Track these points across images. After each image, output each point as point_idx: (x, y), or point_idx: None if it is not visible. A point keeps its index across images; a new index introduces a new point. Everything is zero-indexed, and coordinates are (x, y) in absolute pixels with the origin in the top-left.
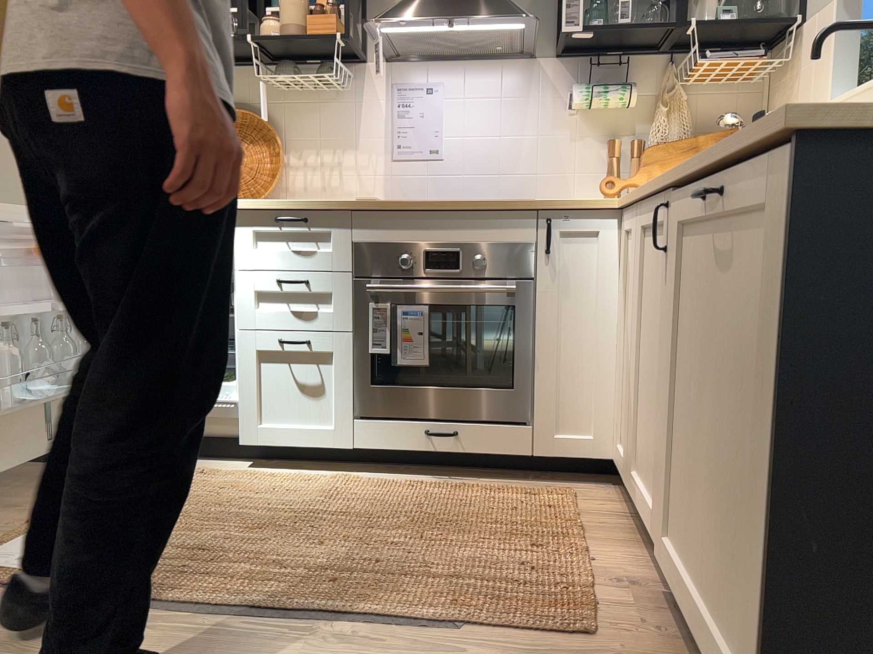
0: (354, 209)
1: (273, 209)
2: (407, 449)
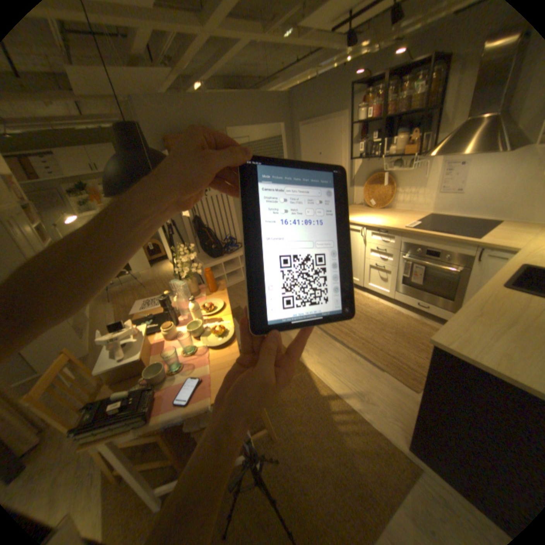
0: (402, 231)
1: (377, 227)
2: (410, 305)
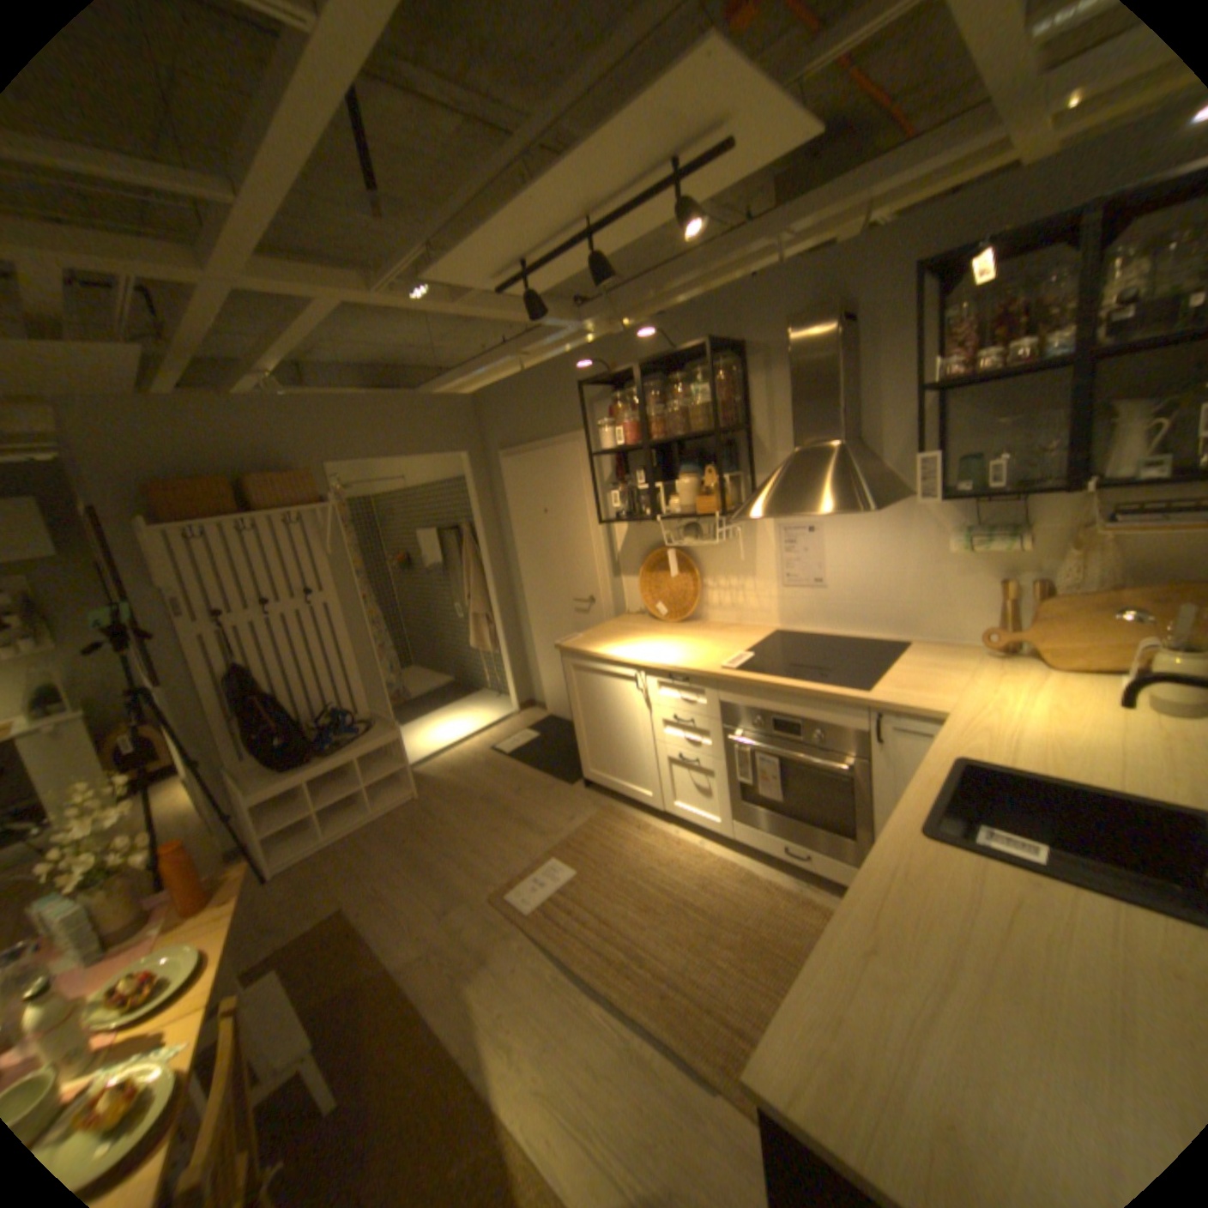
0: (717, 679)
1: (666, 669)
2: (771, 853)
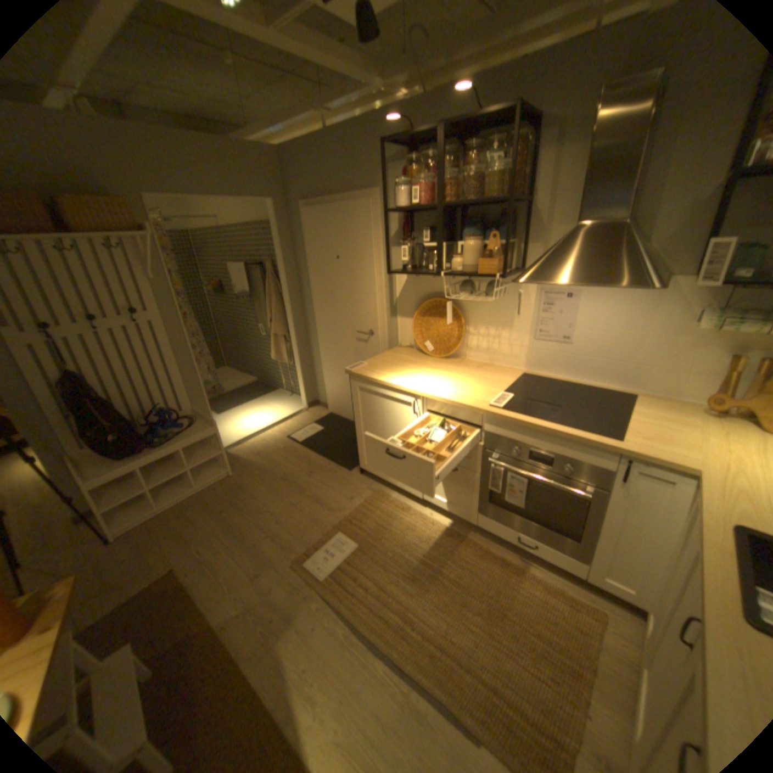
0: (486, 414)
1: (441, 401)
2: (505, 539)
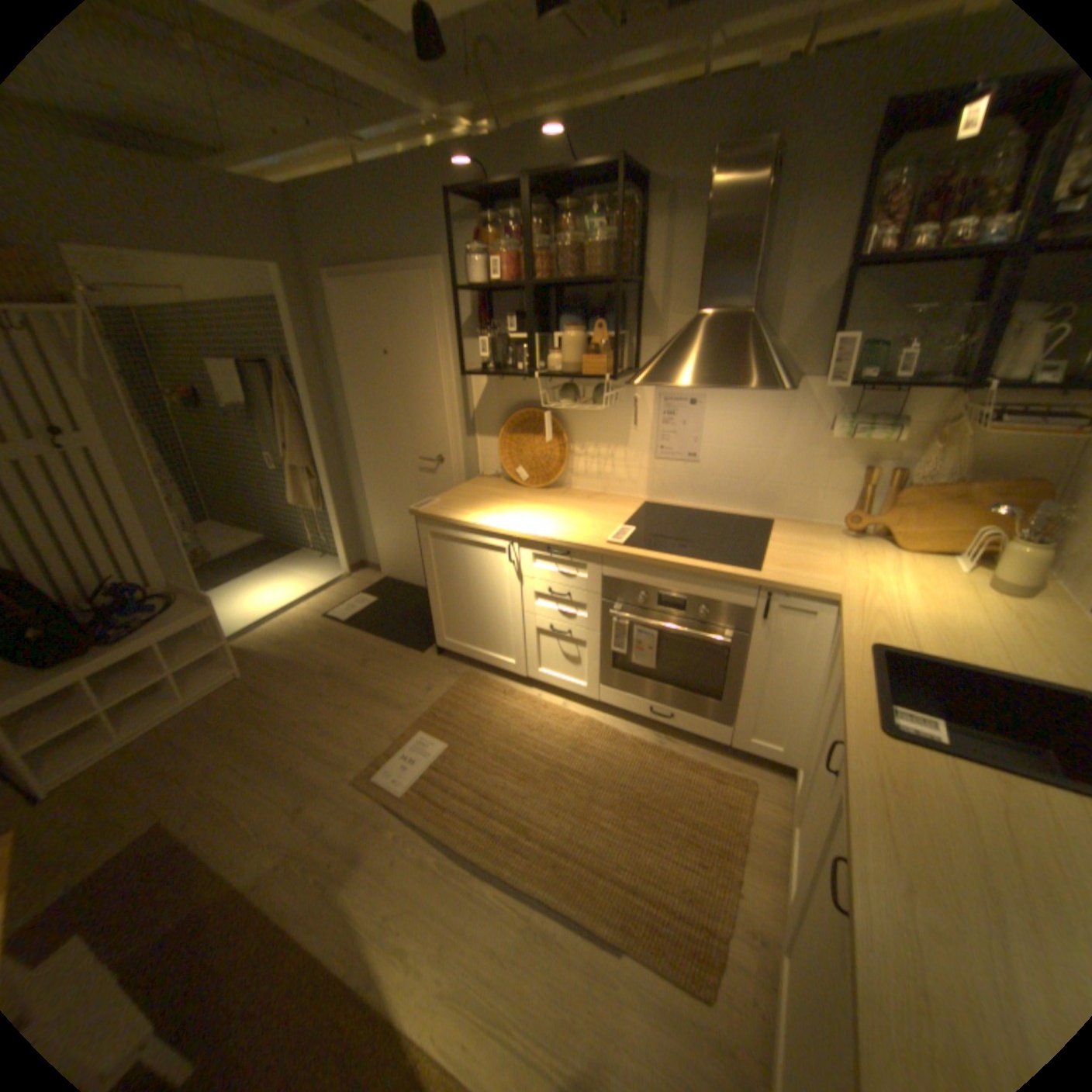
0: (603, 553)
1: (545, 542)
2: (635, 711)
